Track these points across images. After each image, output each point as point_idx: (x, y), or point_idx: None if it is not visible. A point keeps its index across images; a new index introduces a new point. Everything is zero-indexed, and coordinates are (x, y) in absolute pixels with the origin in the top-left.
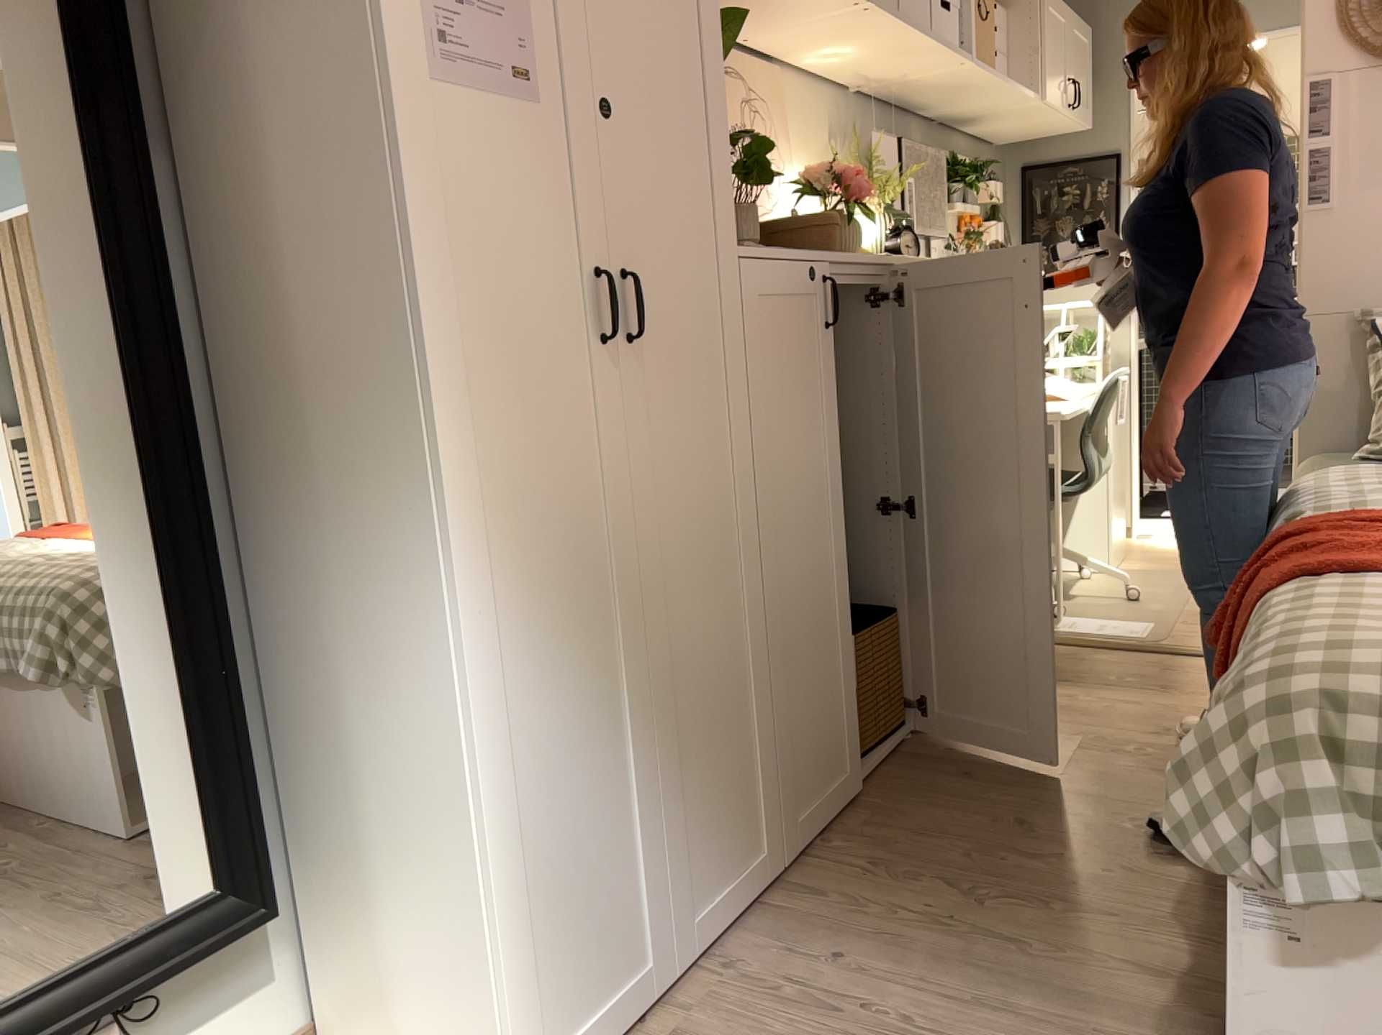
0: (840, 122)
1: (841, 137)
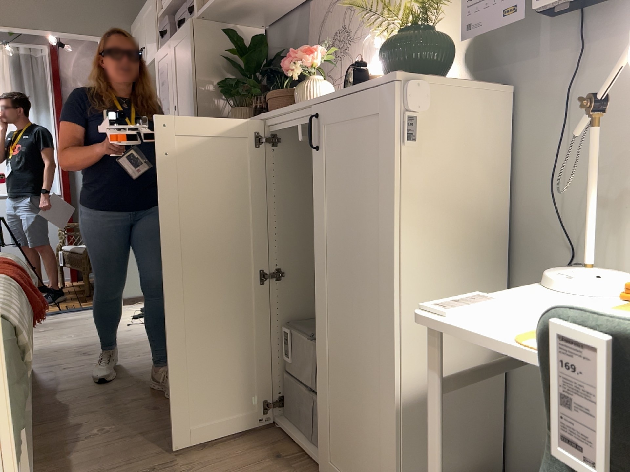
0: None
1: None
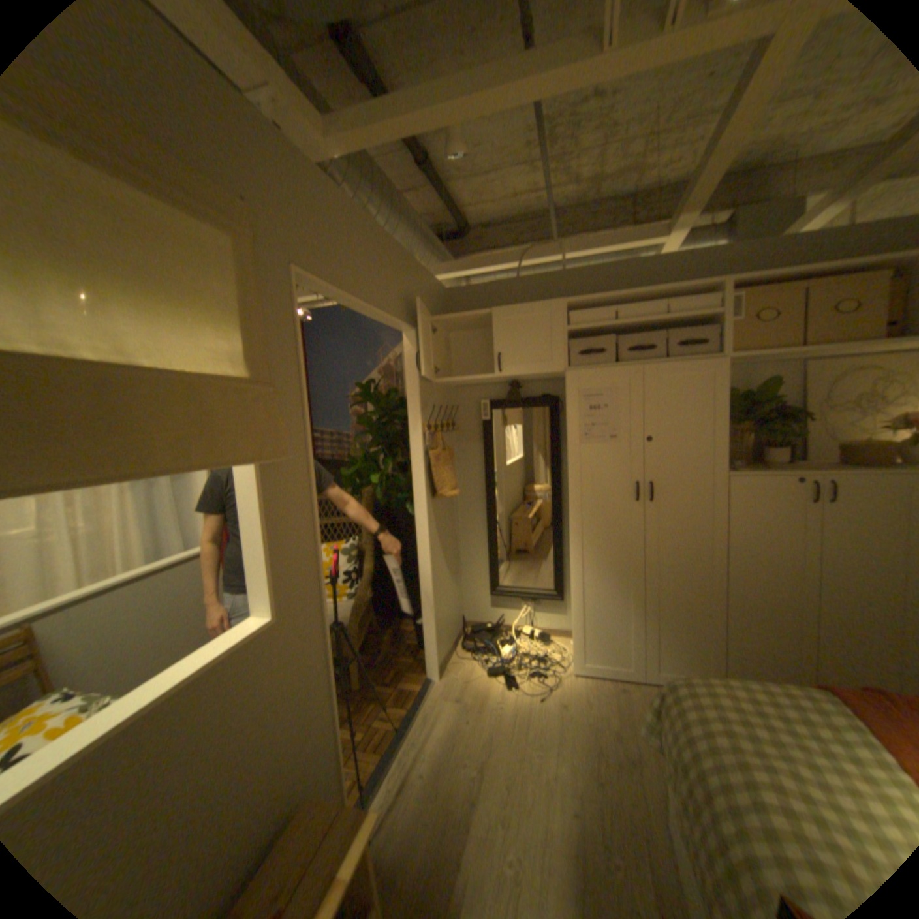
0: None
1: None
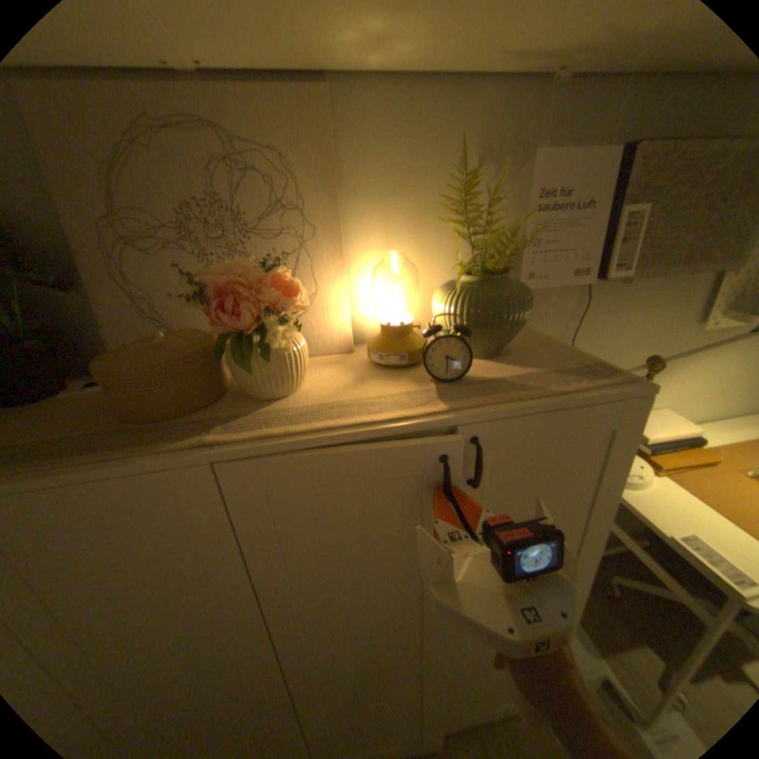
0: (515, 131)
1: (512, 156)
